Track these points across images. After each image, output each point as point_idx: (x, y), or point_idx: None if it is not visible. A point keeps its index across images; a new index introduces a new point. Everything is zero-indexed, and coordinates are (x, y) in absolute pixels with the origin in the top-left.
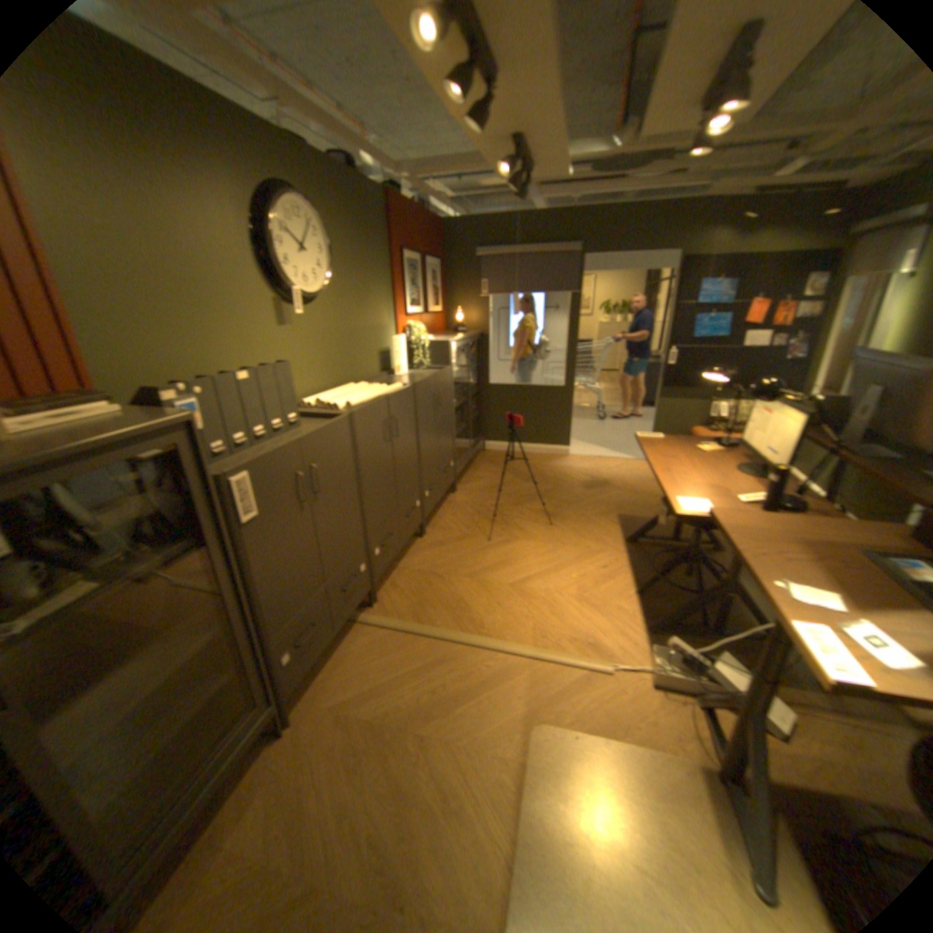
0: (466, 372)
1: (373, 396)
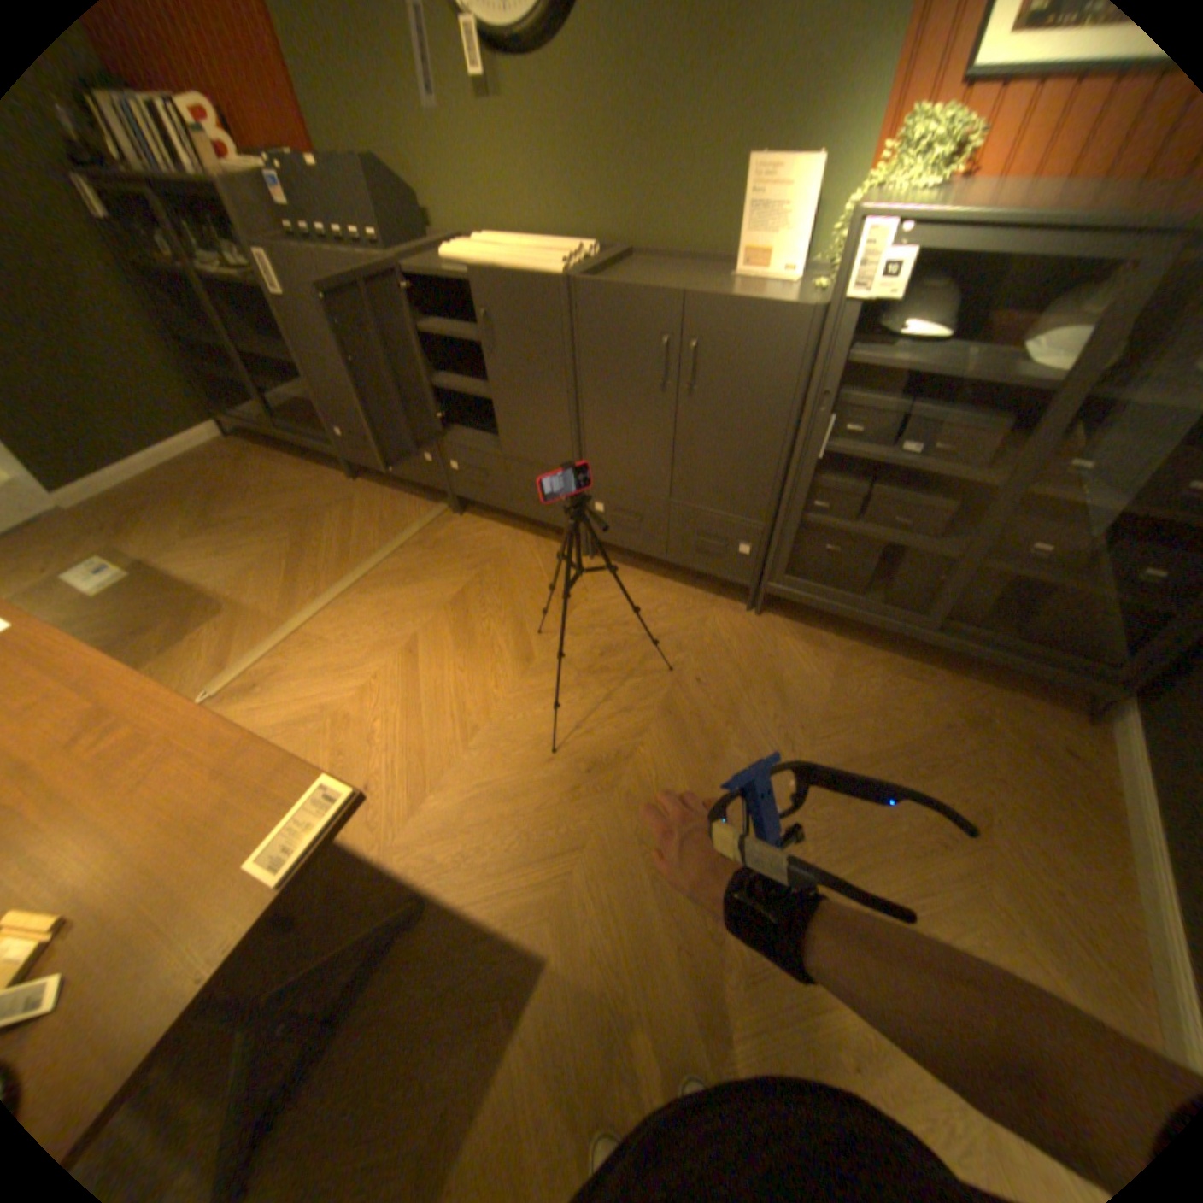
0: (1059, 383)
1: (481, 259)
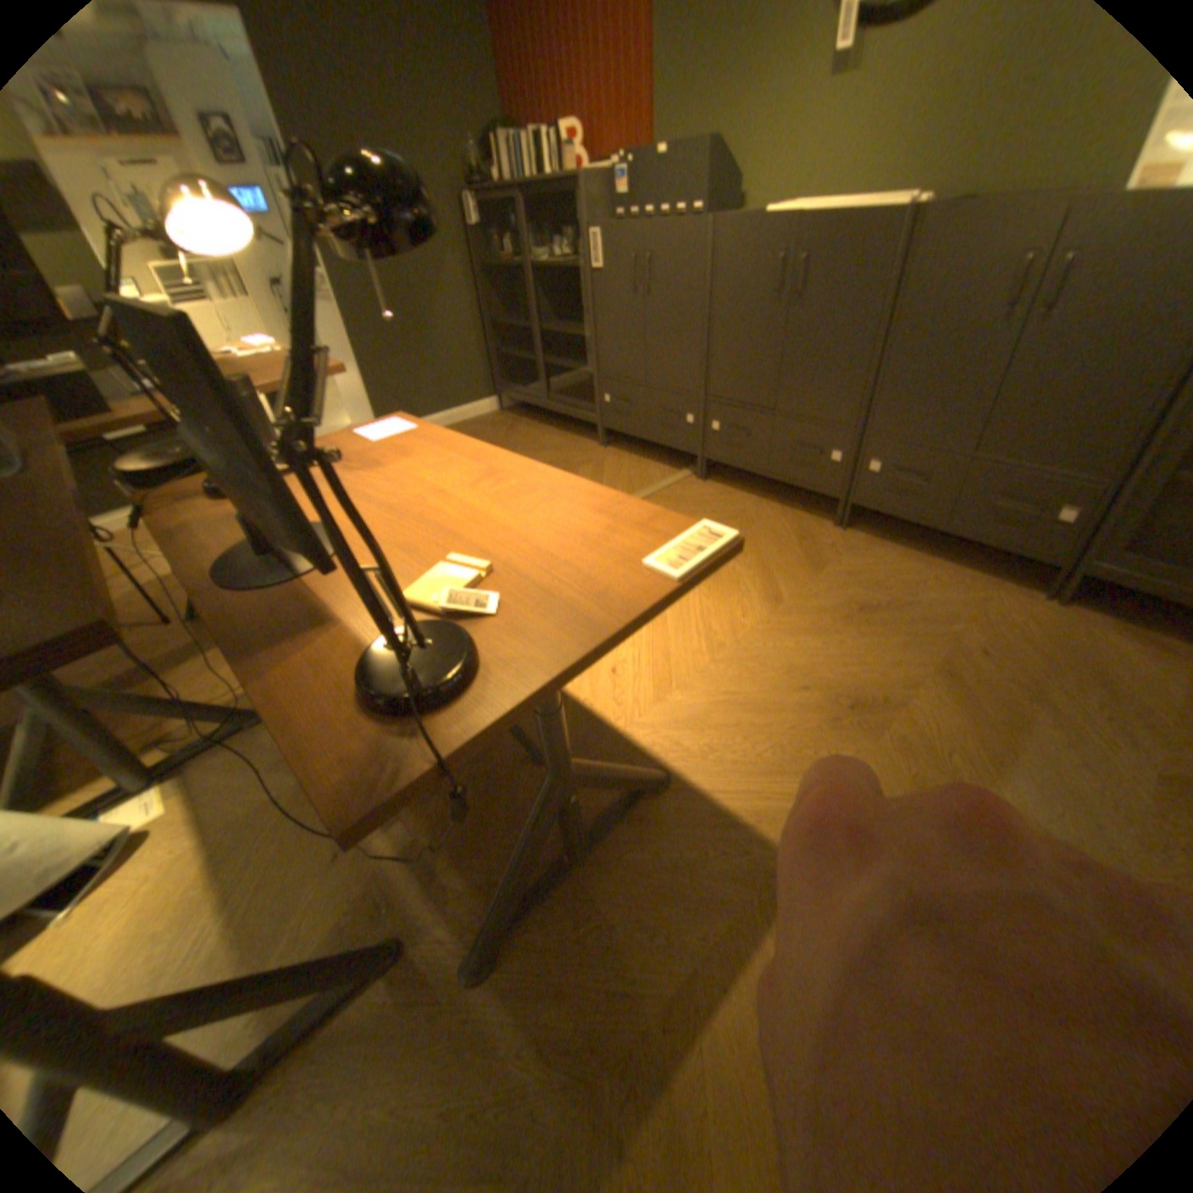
0: None
1: (811, 207)
